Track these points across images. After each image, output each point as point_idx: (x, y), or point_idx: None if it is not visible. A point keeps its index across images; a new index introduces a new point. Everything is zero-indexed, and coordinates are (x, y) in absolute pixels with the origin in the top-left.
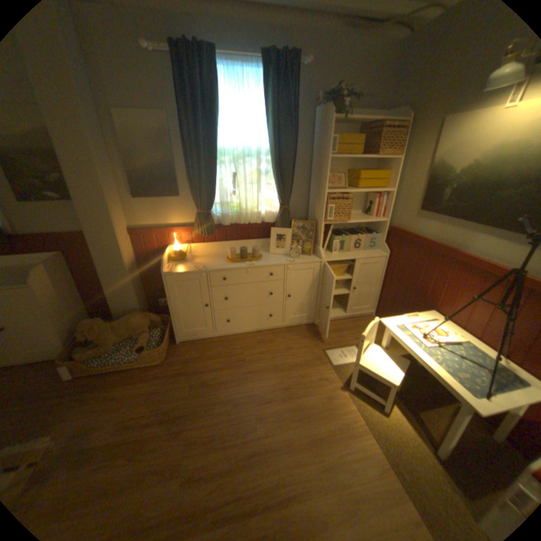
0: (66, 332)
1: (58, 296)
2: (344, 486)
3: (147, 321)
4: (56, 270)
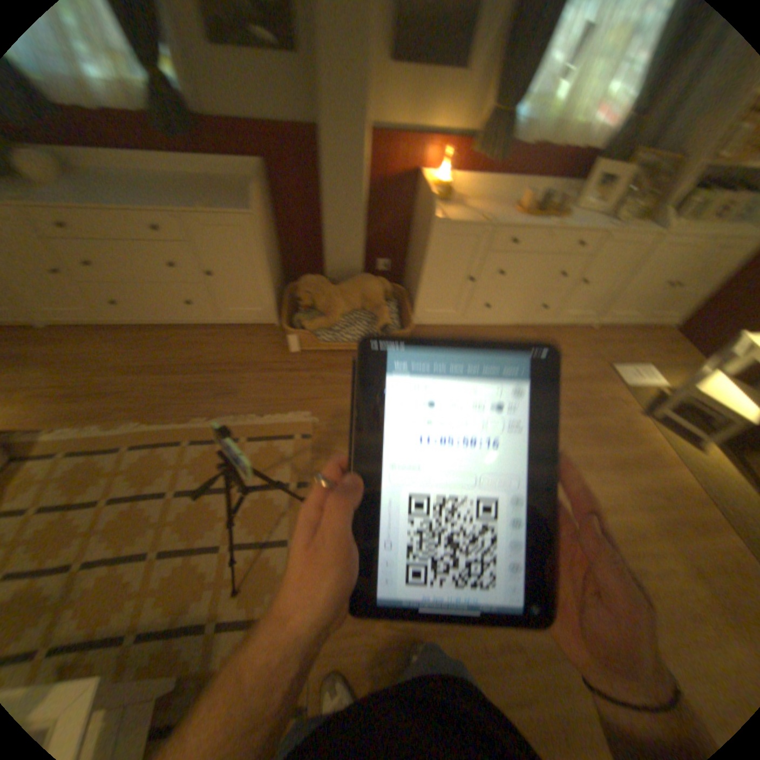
0: (276, 290)
1: (269, 236)
2: (659, 510)
3: (383, 291)
4: (265, 192)
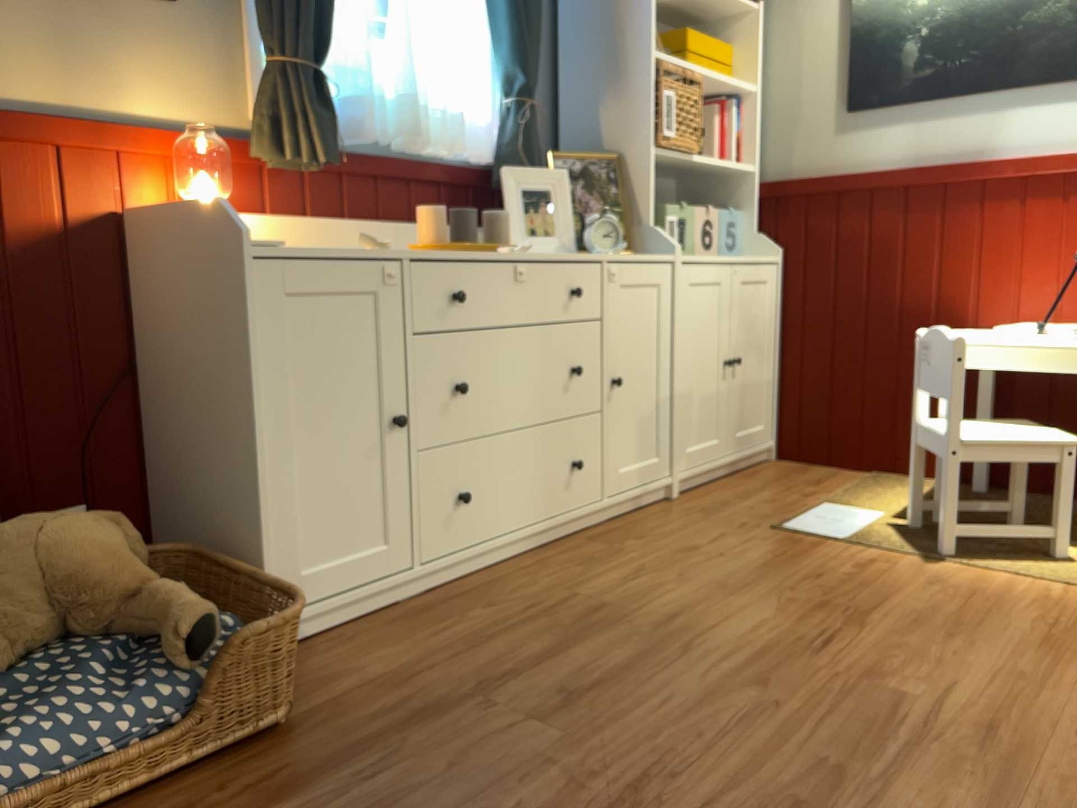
0: None
1: None
2: None
3: (123, 542)
4: None
